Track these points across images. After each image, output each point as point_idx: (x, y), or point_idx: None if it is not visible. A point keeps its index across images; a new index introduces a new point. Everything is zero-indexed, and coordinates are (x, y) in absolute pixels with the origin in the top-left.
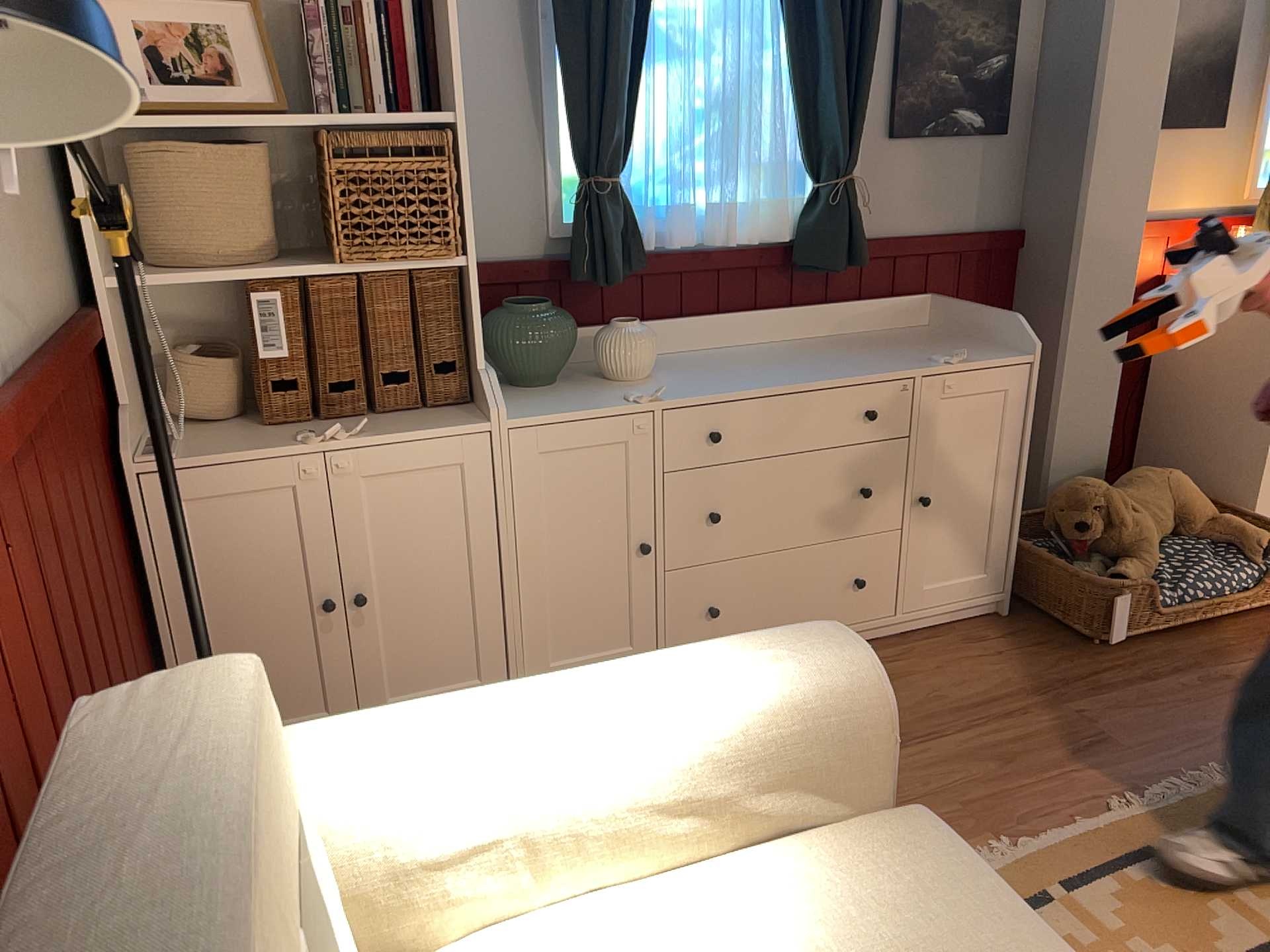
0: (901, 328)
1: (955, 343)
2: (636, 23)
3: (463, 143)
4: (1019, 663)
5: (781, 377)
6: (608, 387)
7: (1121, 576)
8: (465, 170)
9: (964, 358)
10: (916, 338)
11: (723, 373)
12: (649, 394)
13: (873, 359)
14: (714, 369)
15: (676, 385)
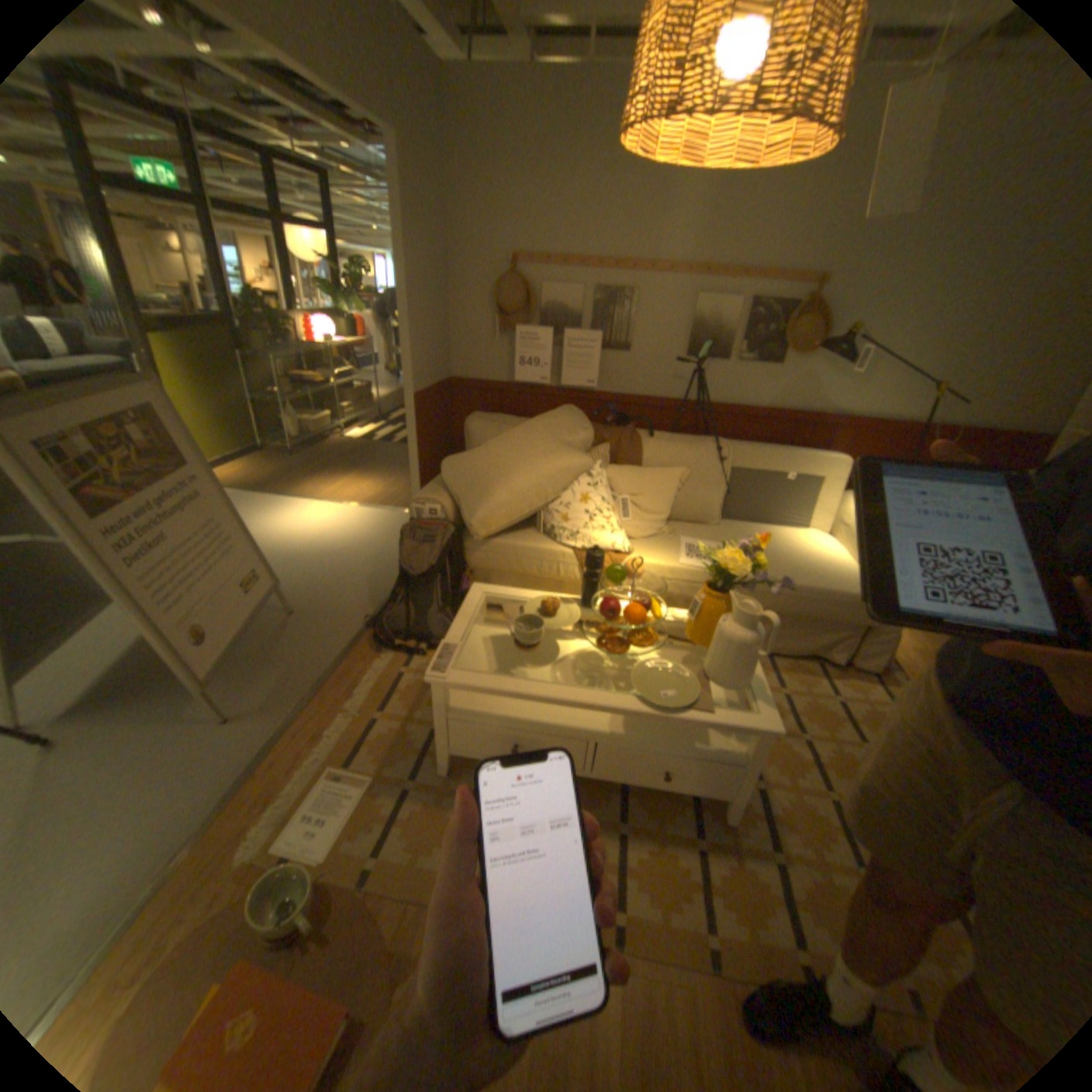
0: None
1: None
2: None
3: None
4: None
5: None
6: None
7: None
8: None
9: None
10: None
11: None
12: None
13: None
14: None
15: None
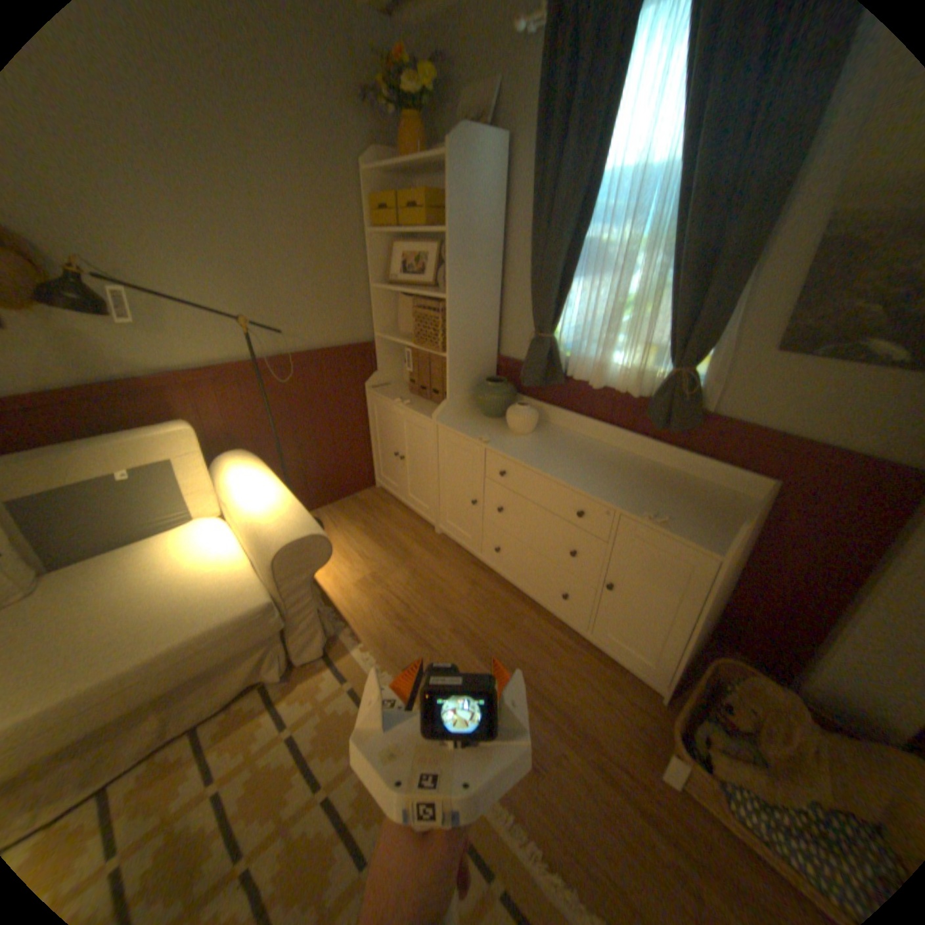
0: (737, 491)
1: (718, 517)
2: (569, 252)
3: (450, 308)
4: (605, 715)
5: (553, 465)
6: (497, 430)
7: (713, 758)
8: (450, 319)
9: (671, 523)
10: (711, 500)
11: (547, 450)
12: (491, 439)
13: (627, 489)
14: (553, 446)
15: (513, 443)
